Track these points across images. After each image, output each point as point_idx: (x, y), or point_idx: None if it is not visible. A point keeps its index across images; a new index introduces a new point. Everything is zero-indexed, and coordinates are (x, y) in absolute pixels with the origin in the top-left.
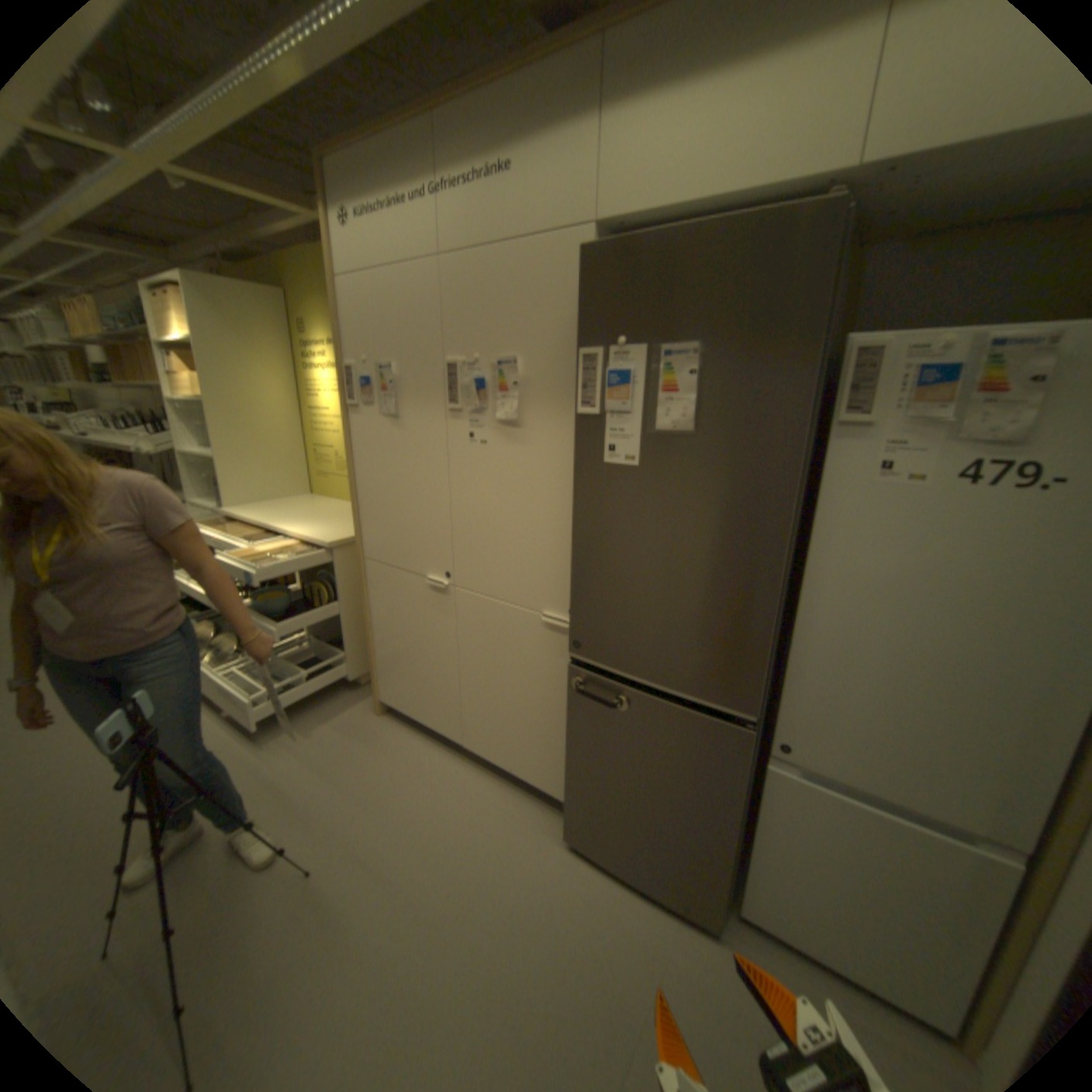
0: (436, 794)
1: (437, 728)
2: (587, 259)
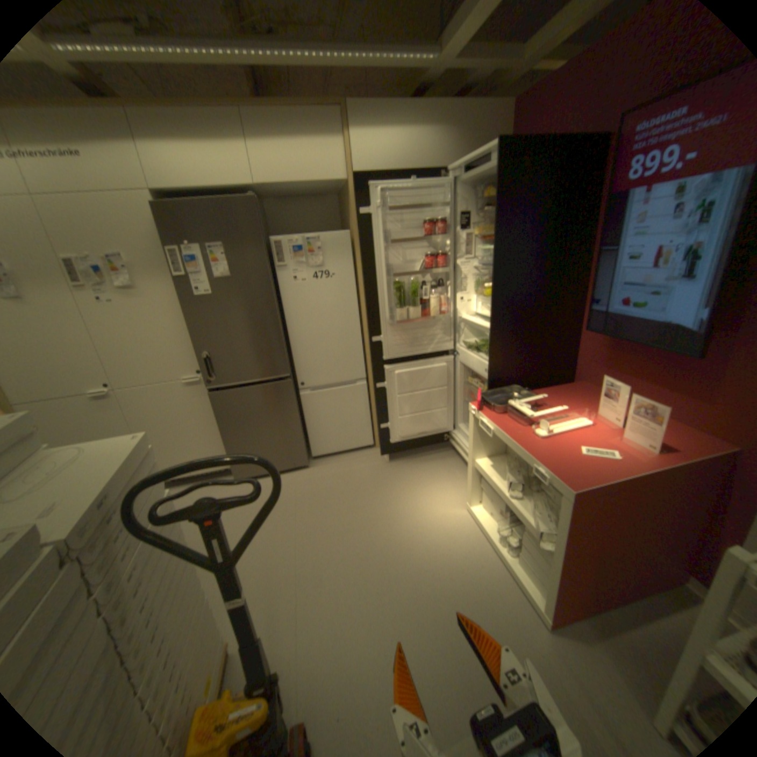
0: None
1: None
2: (150, 207)
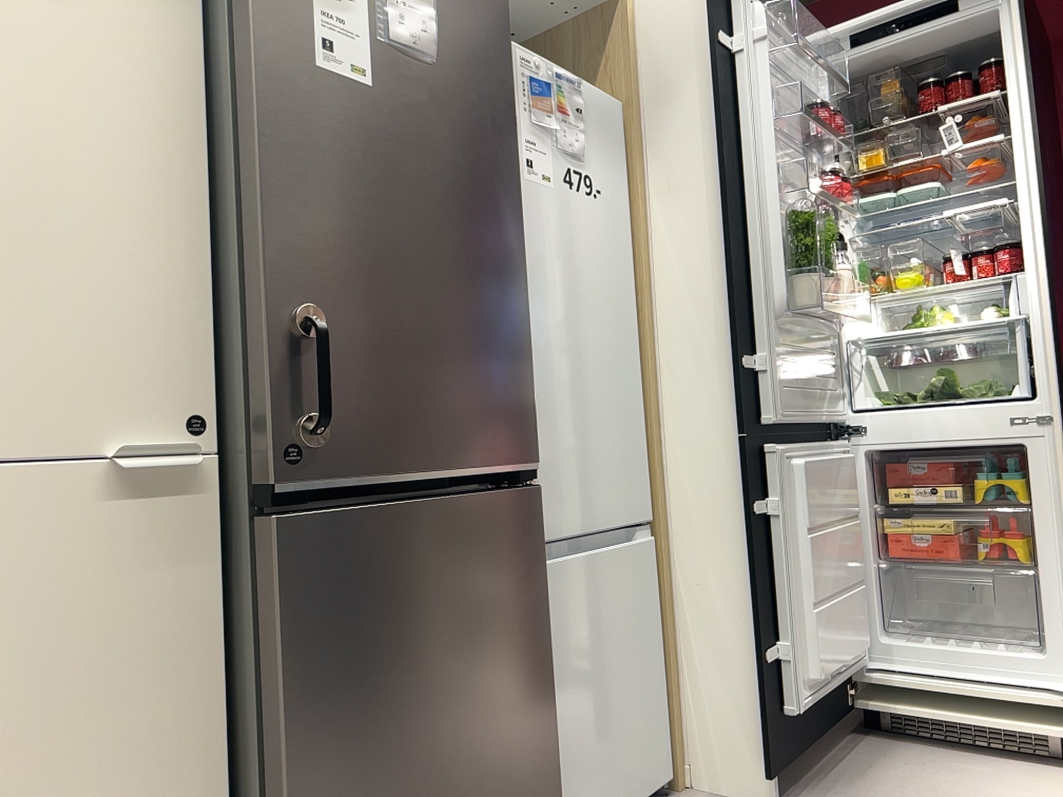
0: None
1: None
2: None
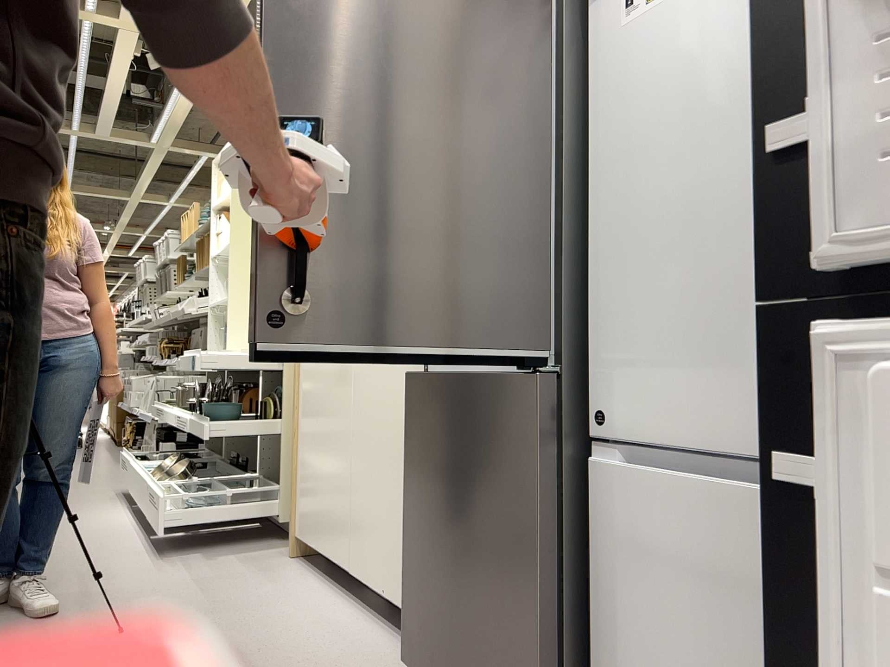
0: (296, 615)
1: (332, 557)
2: None
